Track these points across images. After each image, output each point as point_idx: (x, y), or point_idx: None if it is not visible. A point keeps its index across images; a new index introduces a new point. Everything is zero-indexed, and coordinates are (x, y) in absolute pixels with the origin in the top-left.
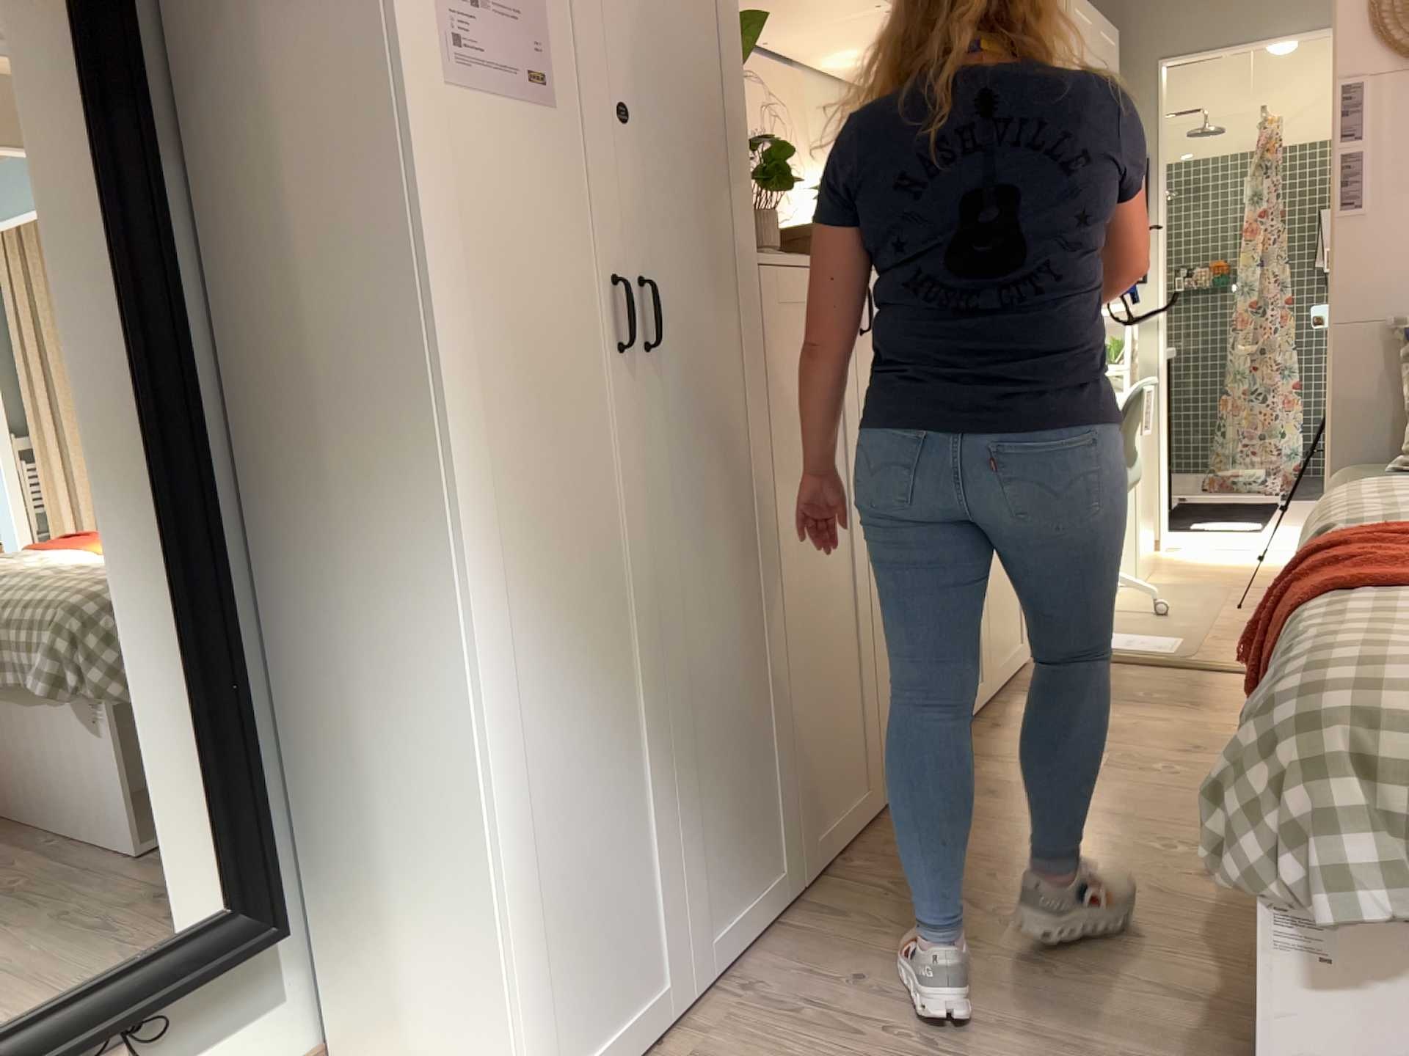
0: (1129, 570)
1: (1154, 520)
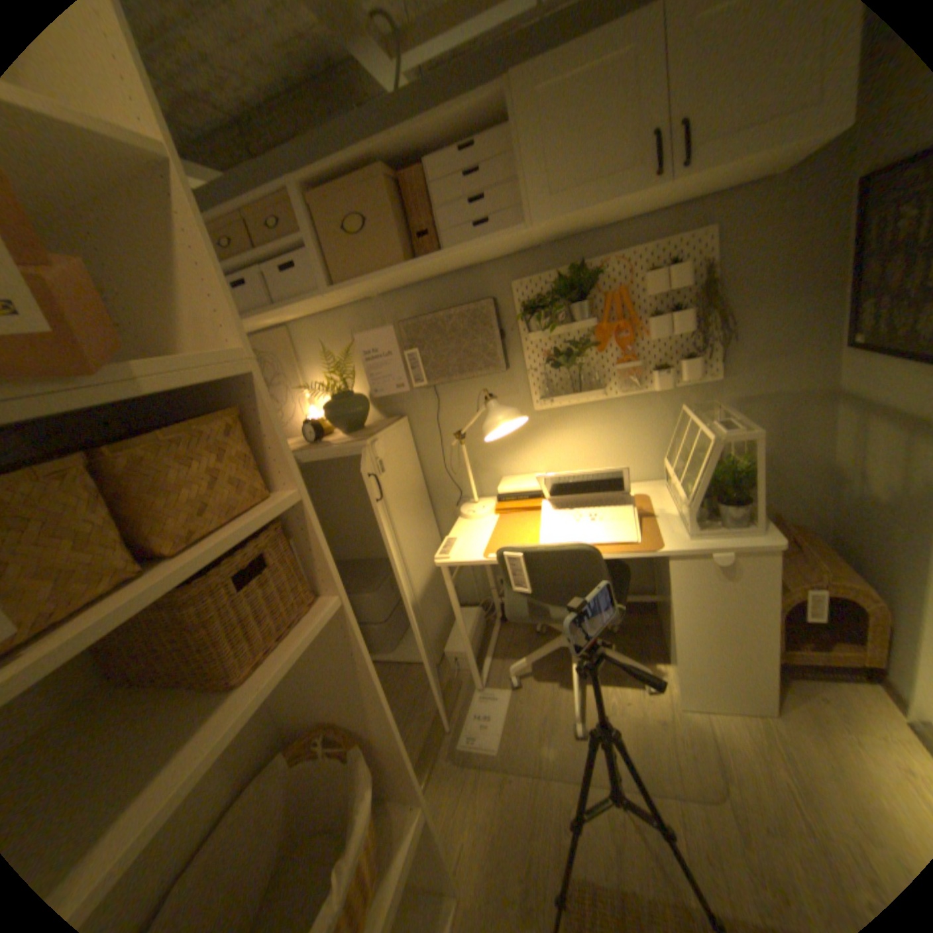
0: (679, 691)
1: (772, 674)
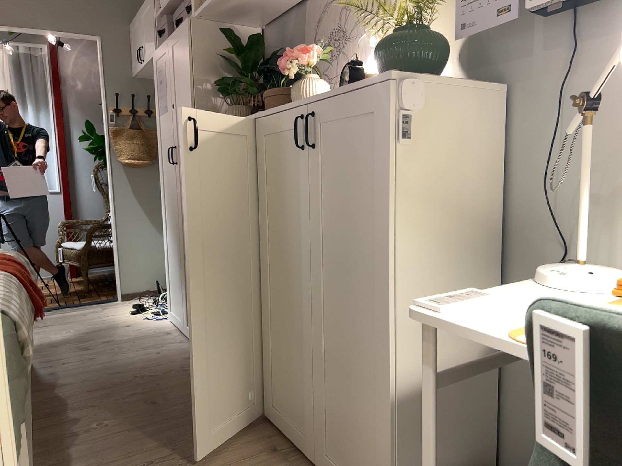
0: None
1: None
